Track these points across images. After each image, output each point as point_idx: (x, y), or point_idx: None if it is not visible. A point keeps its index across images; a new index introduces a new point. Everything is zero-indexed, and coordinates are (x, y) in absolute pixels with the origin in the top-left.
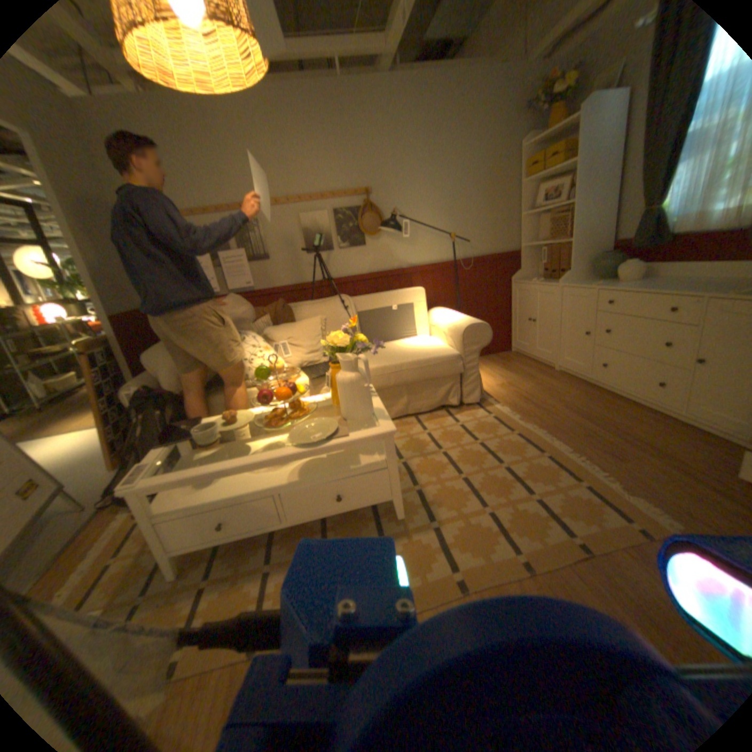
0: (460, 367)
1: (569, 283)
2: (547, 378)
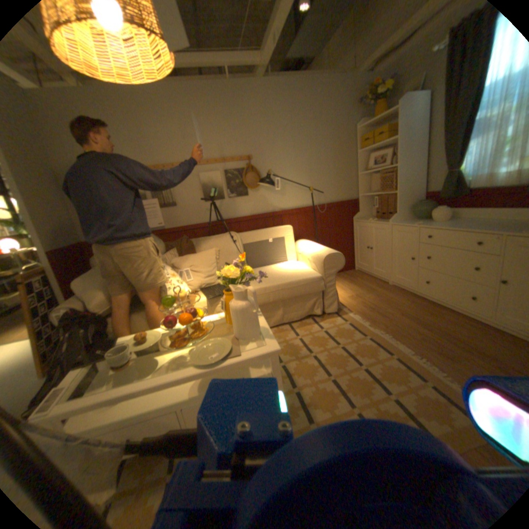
0: (323, 286)
1: (396, 222)
2: (384, 291)
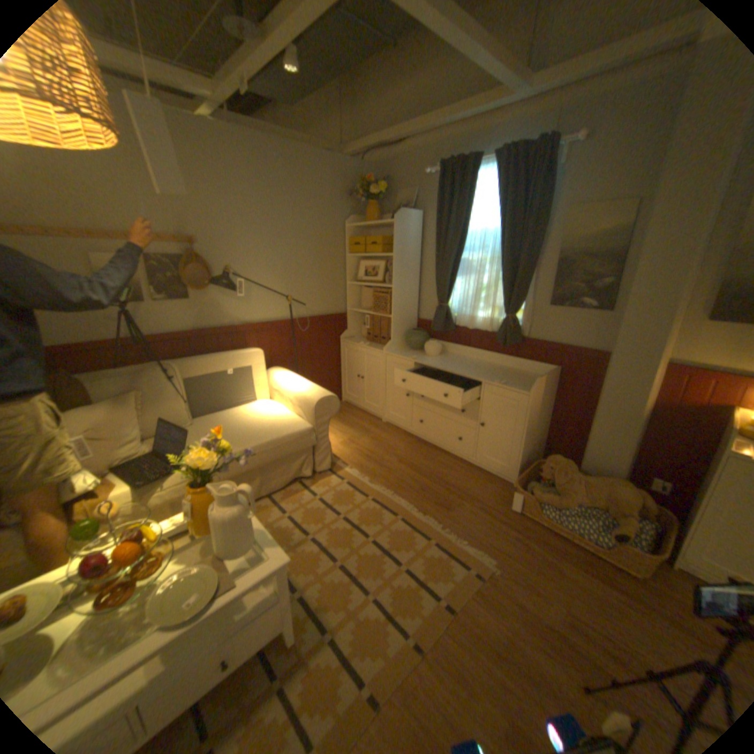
0: (314, 439)
1: (391, 352)
2: (378, 431)
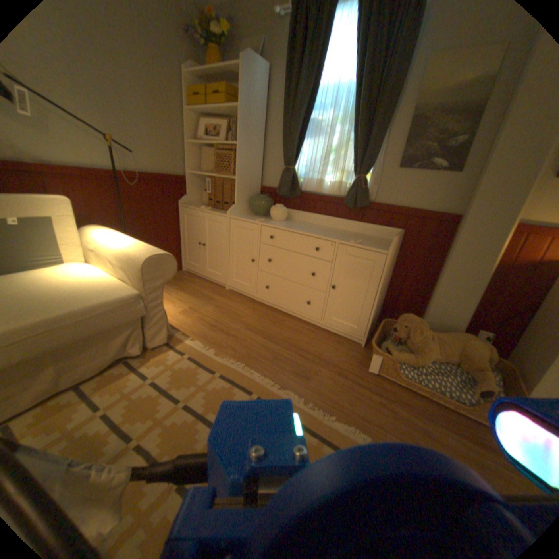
0: (142, 309)
1: (235, 216)
2: (222, 299)
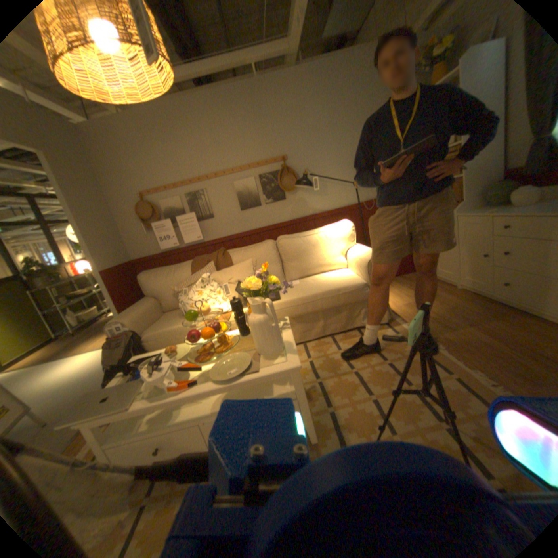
0: (368, 293)
1: (464, 212)
2: (451, 296)
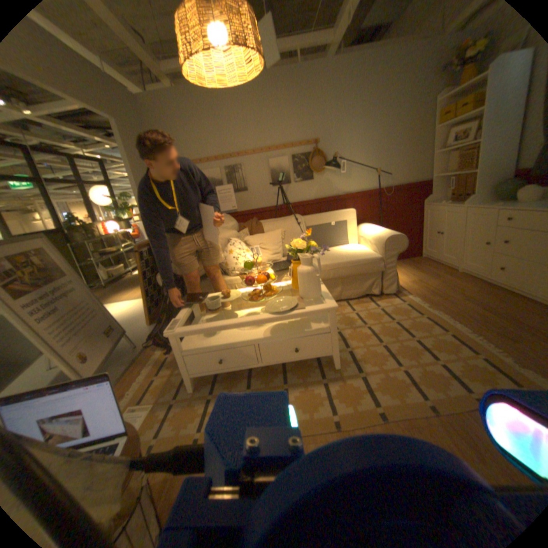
0: (382, 266)
1: (473, 204)
2: (451, 277)
